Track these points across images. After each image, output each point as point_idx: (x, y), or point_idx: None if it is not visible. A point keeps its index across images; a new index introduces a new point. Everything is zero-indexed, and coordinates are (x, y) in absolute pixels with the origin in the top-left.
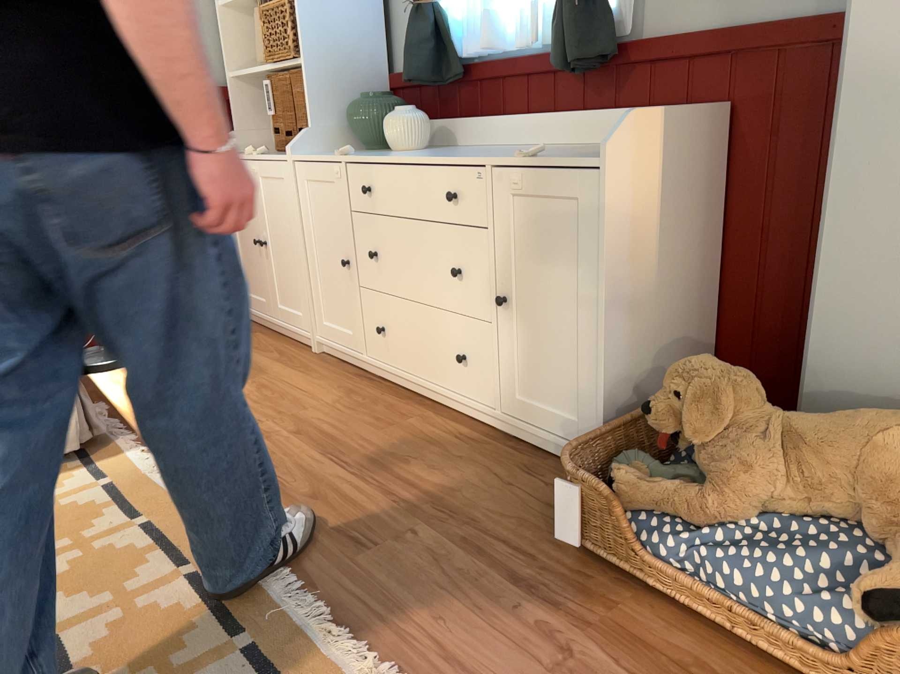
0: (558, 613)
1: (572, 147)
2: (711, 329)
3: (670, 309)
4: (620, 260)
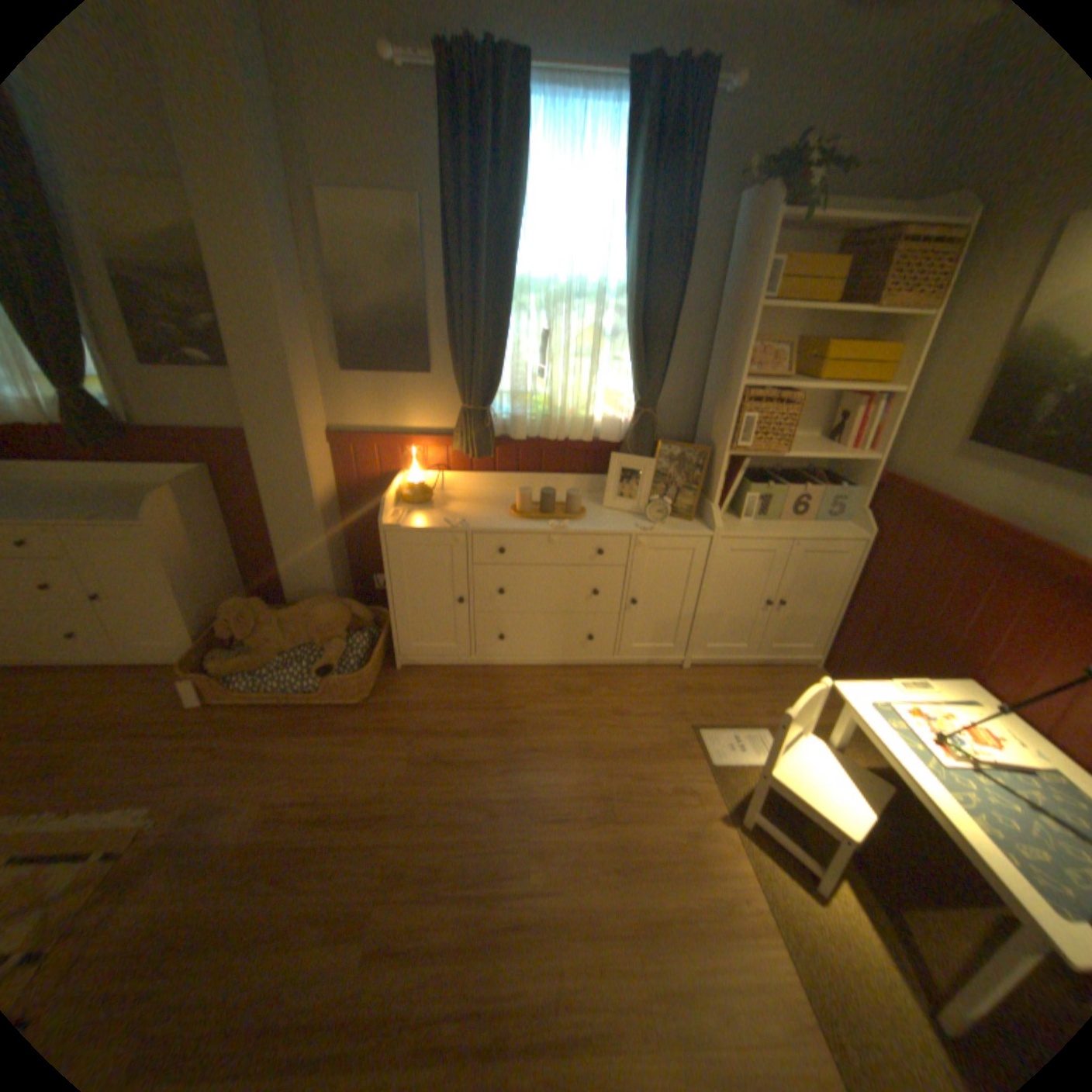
0: (199, 739)
1: (108, 487)
2: (237, 570)
3: (209, 572)
4: (172, 565)
